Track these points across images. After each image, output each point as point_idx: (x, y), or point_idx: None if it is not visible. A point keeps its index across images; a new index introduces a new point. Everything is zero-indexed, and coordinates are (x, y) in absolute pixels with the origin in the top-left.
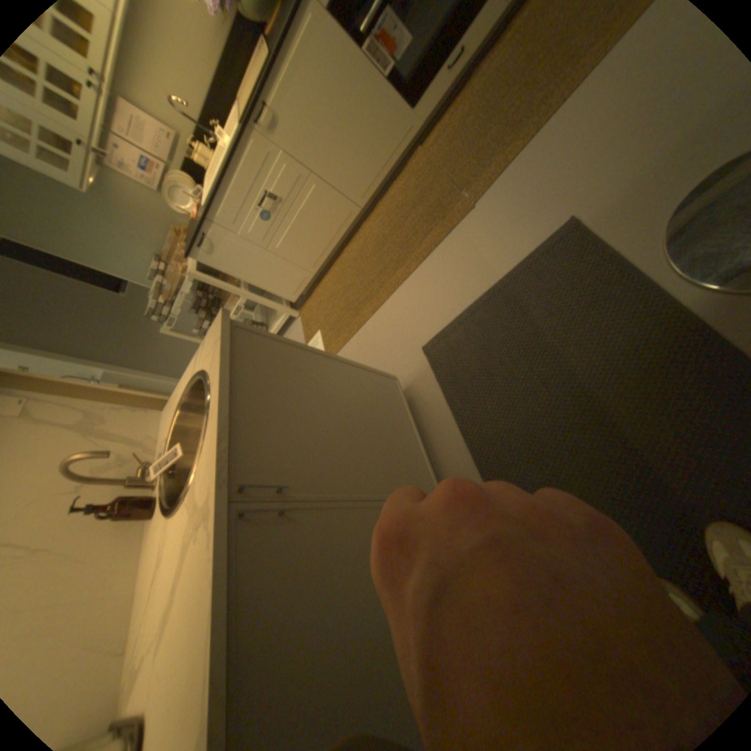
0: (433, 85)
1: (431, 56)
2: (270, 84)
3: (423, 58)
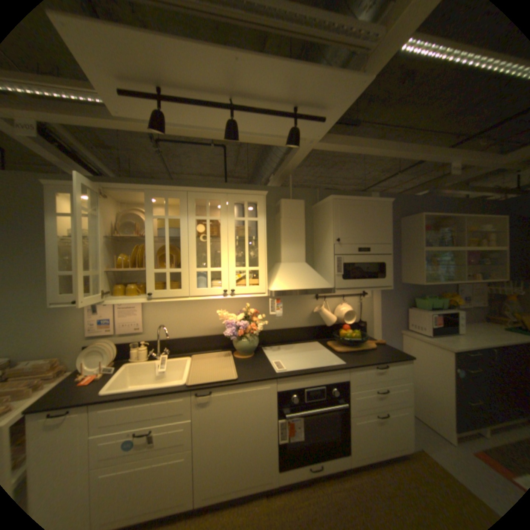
0: (297, 472)
1: (306, 457)
2: (223, 390)
3: (301, 454)
